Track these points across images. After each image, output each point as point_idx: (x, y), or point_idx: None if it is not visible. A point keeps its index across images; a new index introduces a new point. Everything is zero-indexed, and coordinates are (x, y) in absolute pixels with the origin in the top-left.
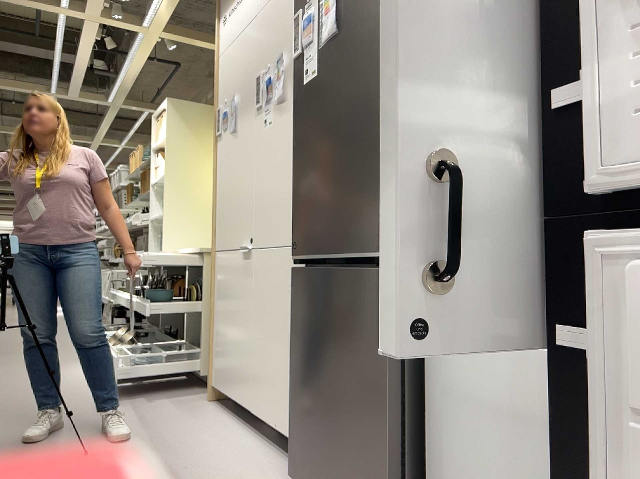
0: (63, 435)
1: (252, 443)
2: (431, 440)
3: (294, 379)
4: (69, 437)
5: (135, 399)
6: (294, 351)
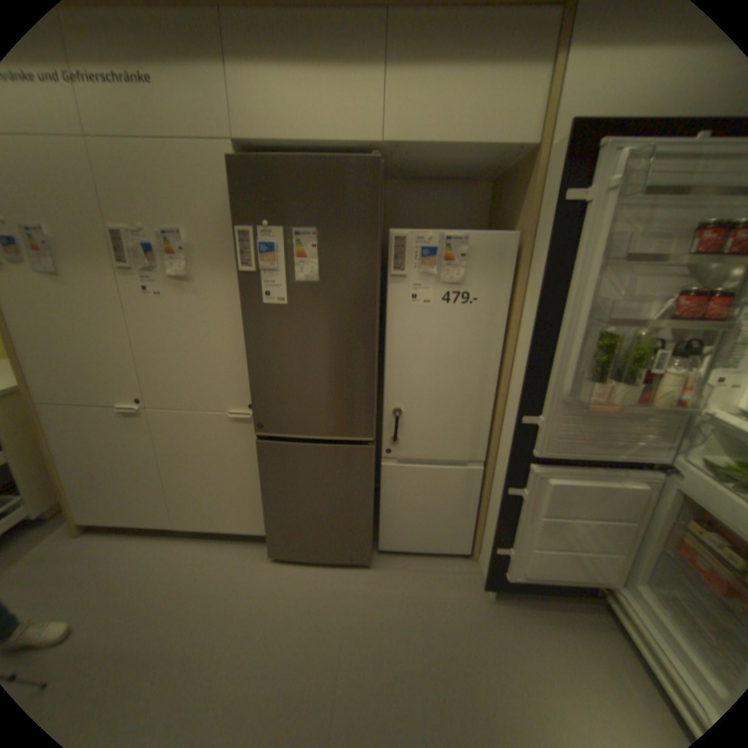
0: None
1: (191, 550)
2: (380, 507)
3: (268, 506)
4: None
5: None
6: (266, 491)
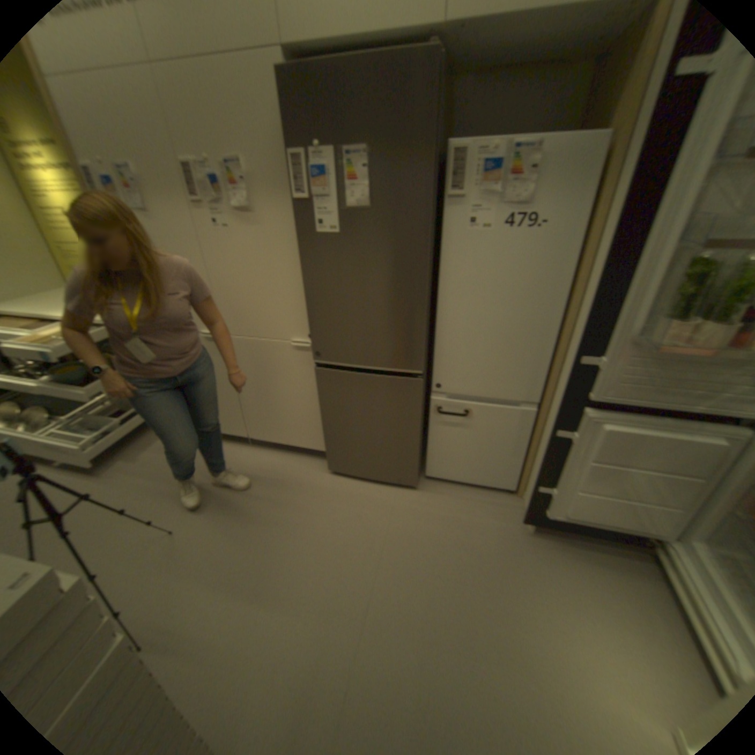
0: (109, 531)
1: (266, 455)
2: (428, 437)
3: (325, 426)
4: (118, 530)
5: (111, 465)
6: (324, 413)
